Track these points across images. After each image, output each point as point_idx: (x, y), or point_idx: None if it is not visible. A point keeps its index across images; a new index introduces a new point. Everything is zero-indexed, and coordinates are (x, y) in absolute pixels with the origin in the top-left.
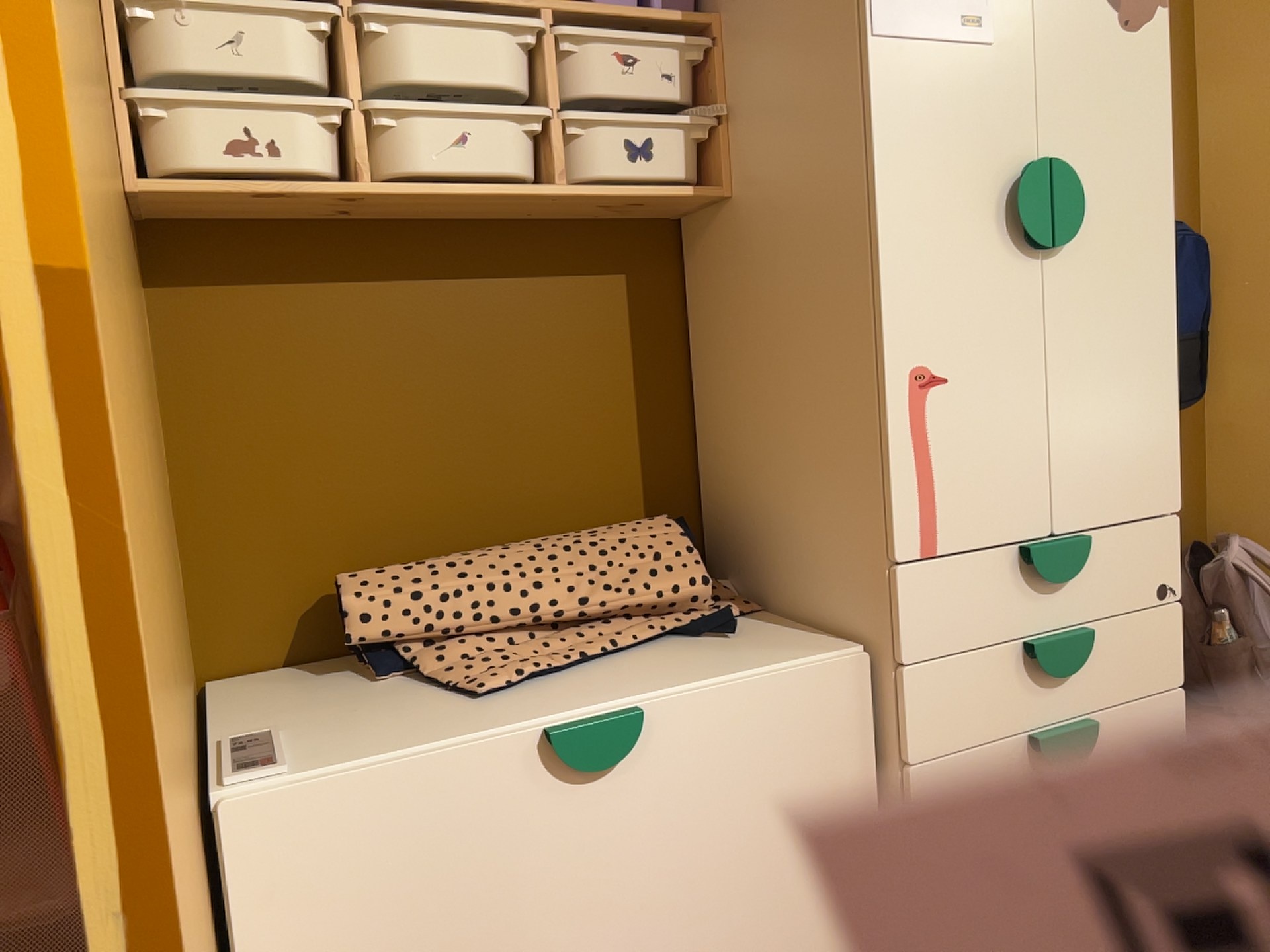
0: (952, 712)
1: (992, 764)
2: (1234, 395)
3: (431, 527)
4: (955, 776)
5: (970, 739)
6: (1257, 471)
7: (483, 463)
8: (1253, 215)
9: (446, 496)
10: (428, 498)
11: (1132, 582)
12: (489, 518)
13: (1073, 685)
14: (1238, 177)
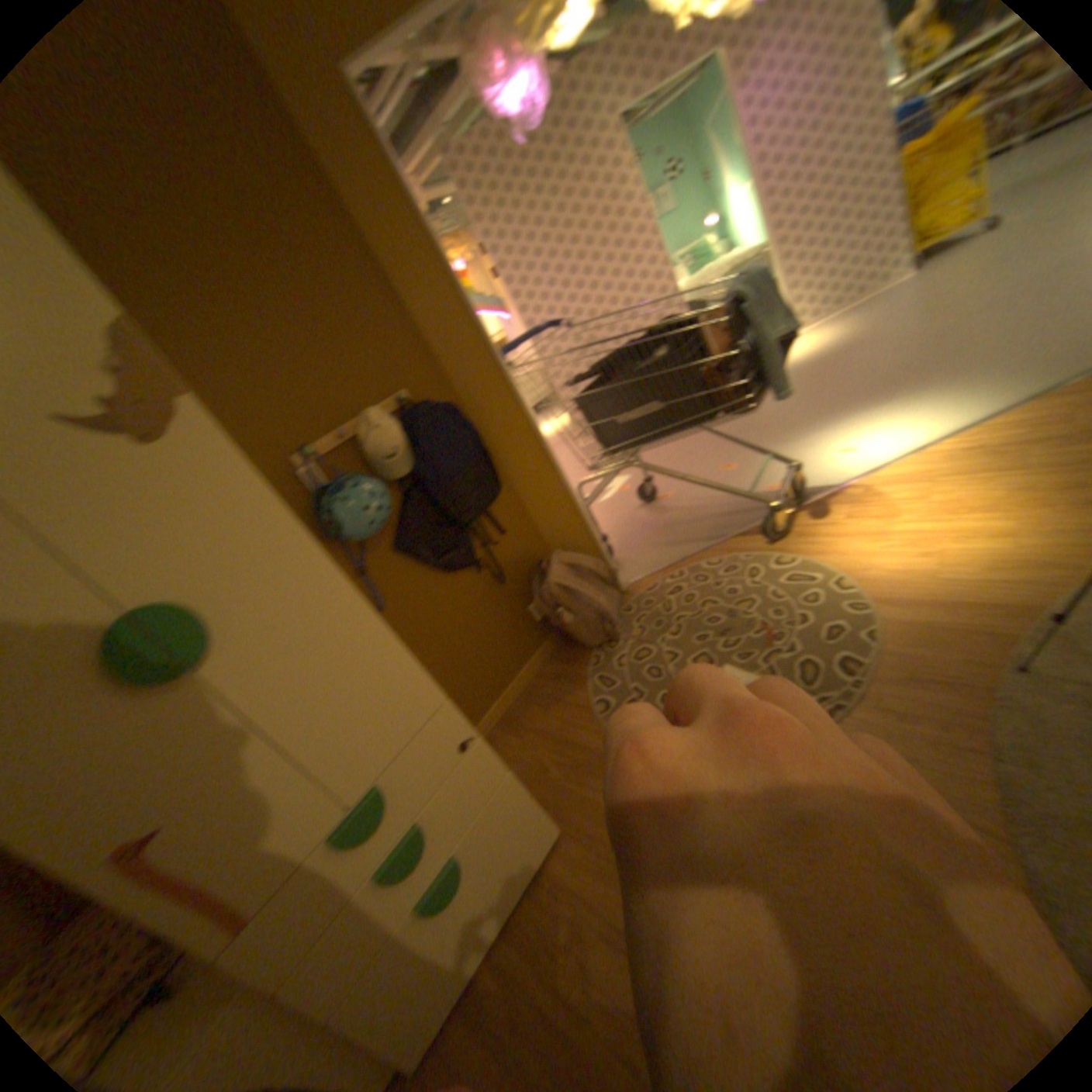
0: (340, 964)
1: (395, 949)
2: (525, 472)
3: None
4: (370, 984)
5: (367, 958)
6: (557, 505)
7: None
8: (480, 366)
9: None
10: None
11: (438, 765)
12: None
13: (429, 853)
14: (459, 345)
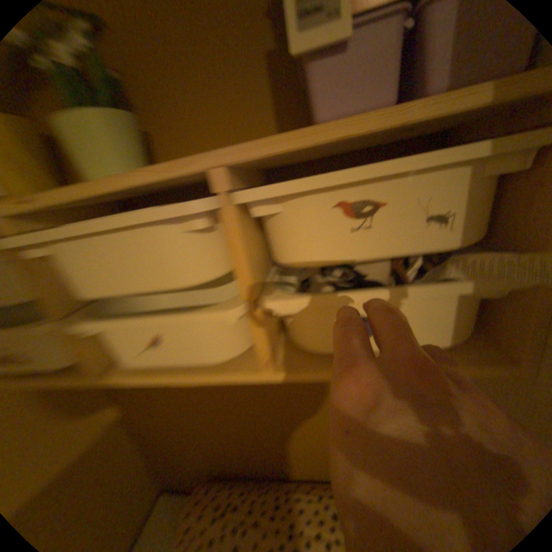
0: None
1: None
2: None
3: (246, 458)
4: None
5: None
6: None
7: (272, 438)
8: None
9: (252, 448)
10: (242, 448)
11: None
12: (278, 460)
13: None
14: None
